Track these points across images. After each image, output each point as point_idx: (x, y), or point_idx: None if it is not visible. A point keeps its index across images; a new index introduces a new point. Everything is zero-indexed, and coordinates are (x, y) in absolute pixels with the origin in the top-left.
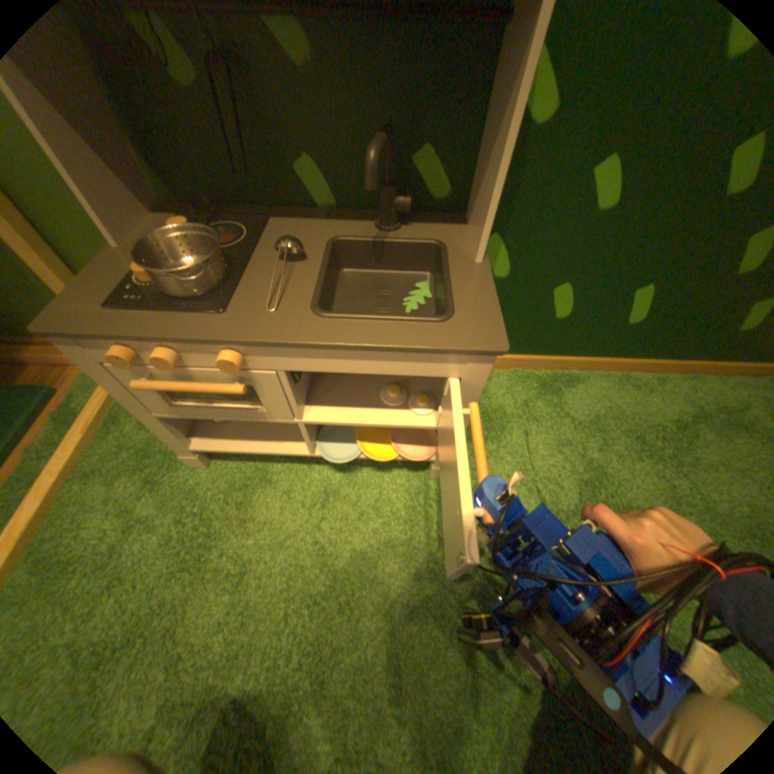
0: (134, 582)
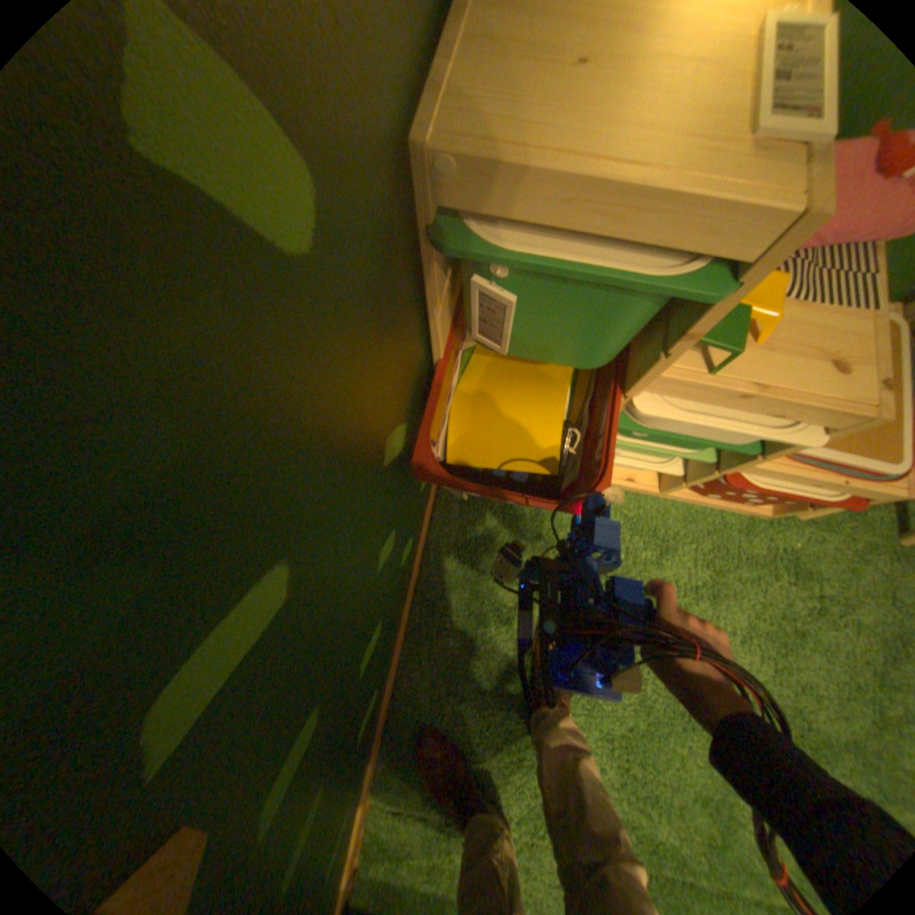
0: None
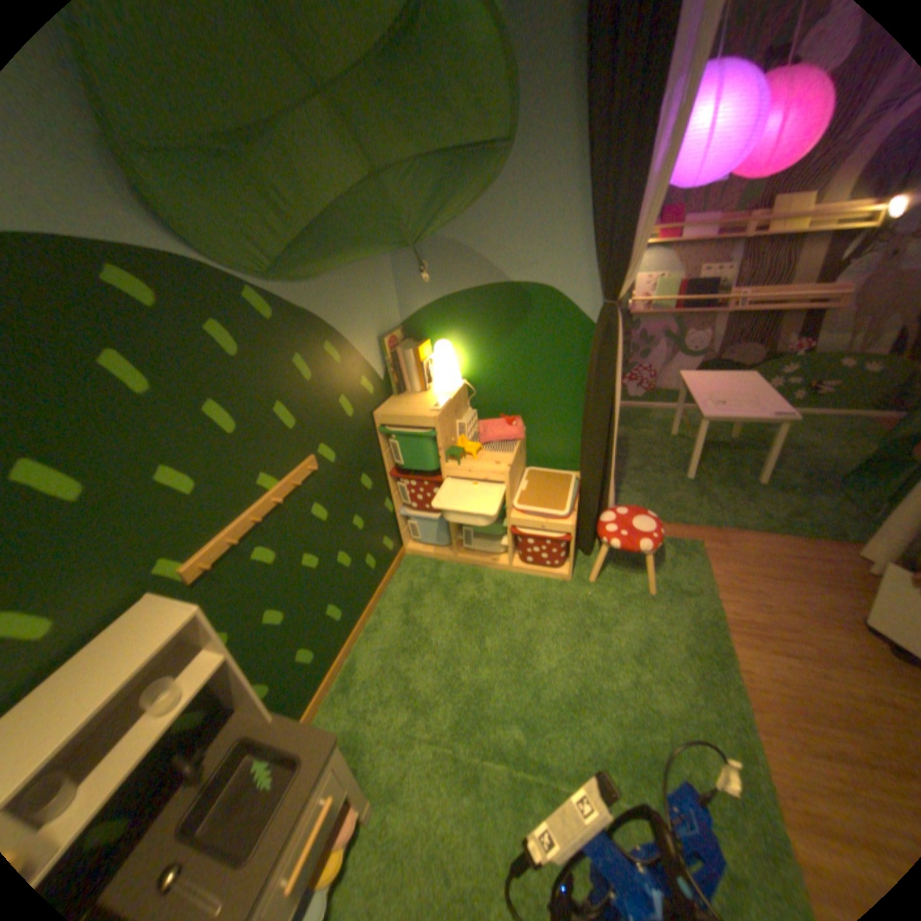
0: None
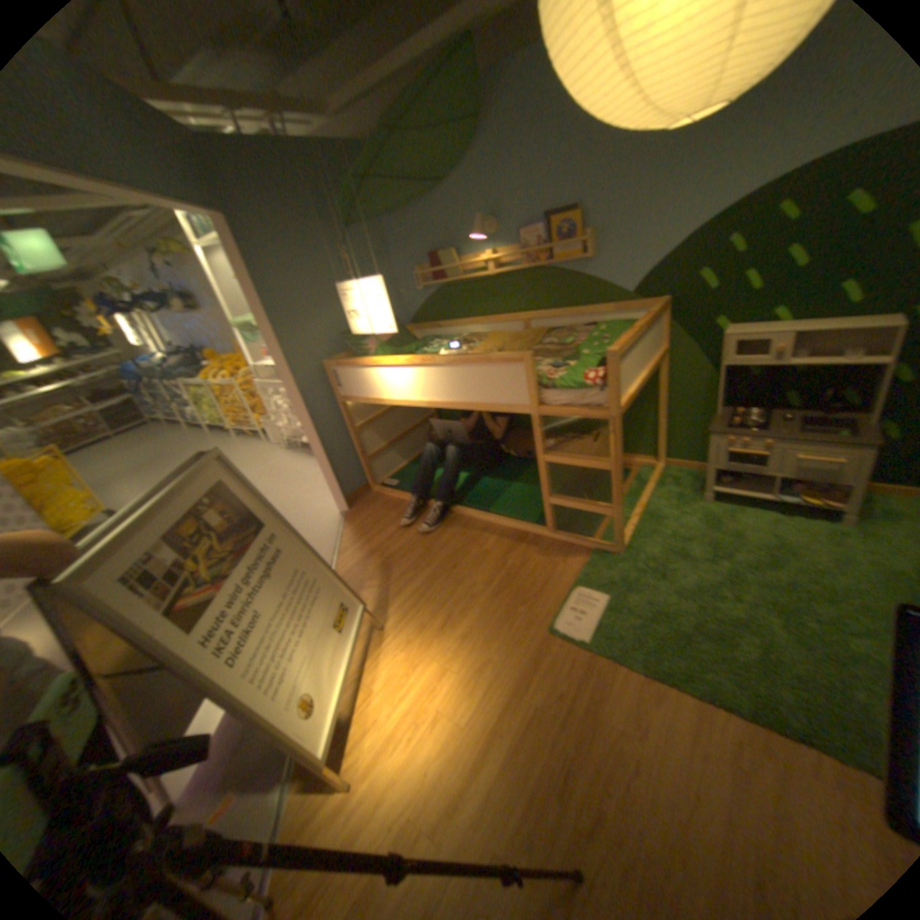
0: (688, 528)
